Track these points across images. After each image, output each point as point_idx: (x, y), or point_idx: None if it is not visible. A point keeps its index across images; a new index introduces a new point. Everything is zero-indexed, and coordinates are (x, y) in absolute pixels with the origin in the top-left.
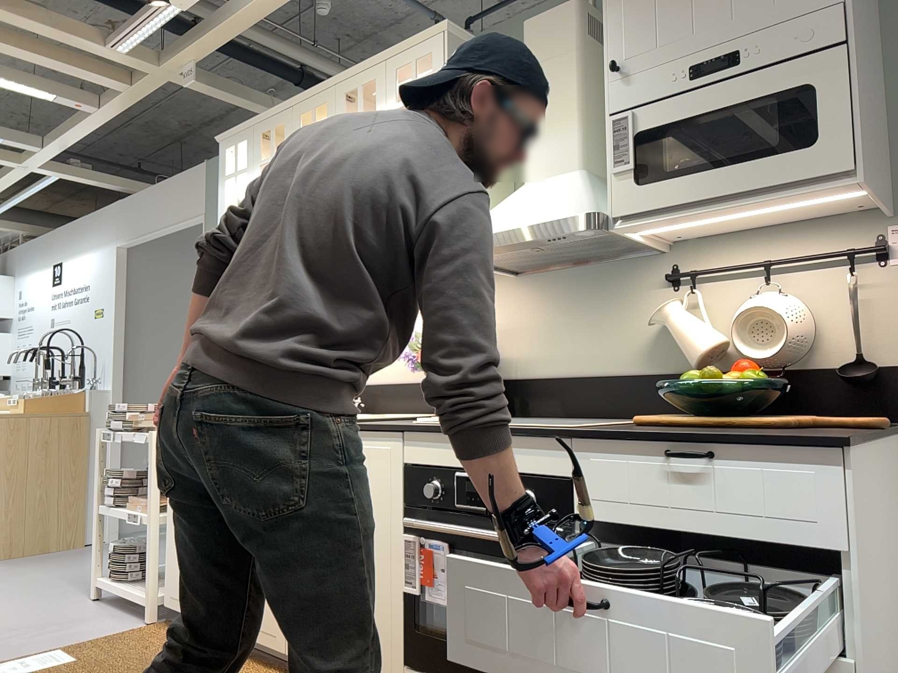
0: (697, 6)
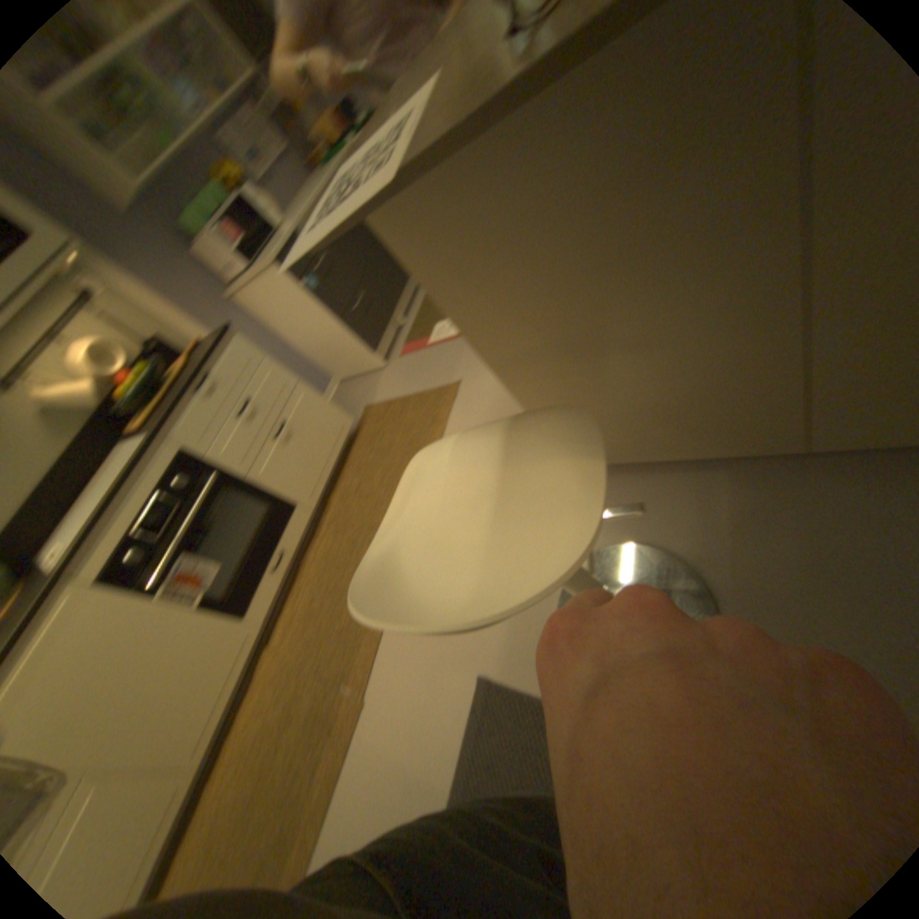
0: None
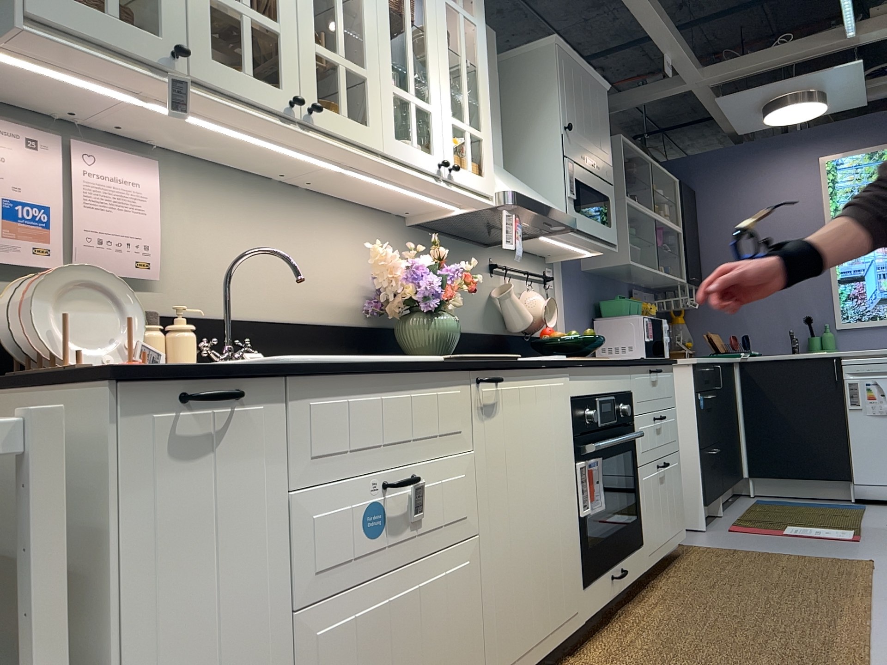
0: (586, 124)
